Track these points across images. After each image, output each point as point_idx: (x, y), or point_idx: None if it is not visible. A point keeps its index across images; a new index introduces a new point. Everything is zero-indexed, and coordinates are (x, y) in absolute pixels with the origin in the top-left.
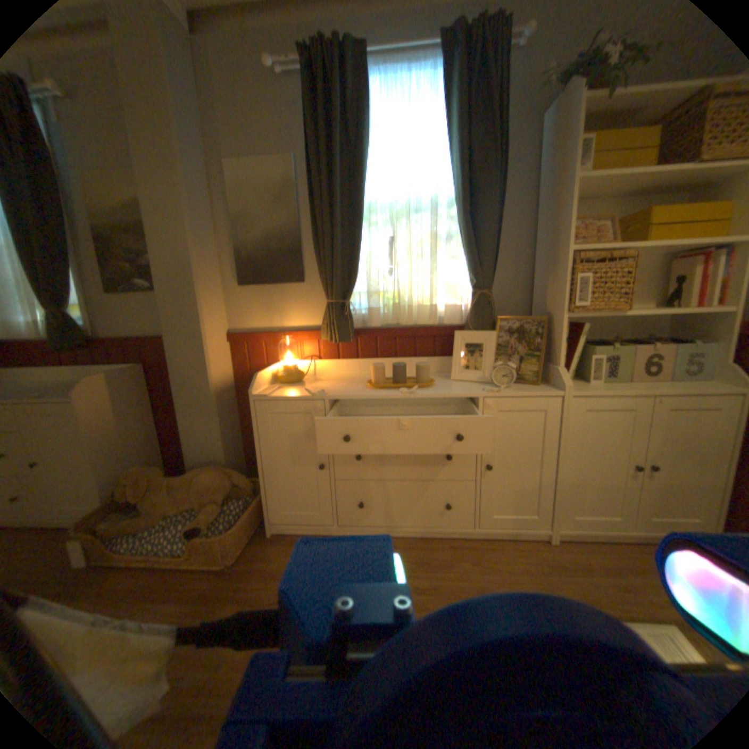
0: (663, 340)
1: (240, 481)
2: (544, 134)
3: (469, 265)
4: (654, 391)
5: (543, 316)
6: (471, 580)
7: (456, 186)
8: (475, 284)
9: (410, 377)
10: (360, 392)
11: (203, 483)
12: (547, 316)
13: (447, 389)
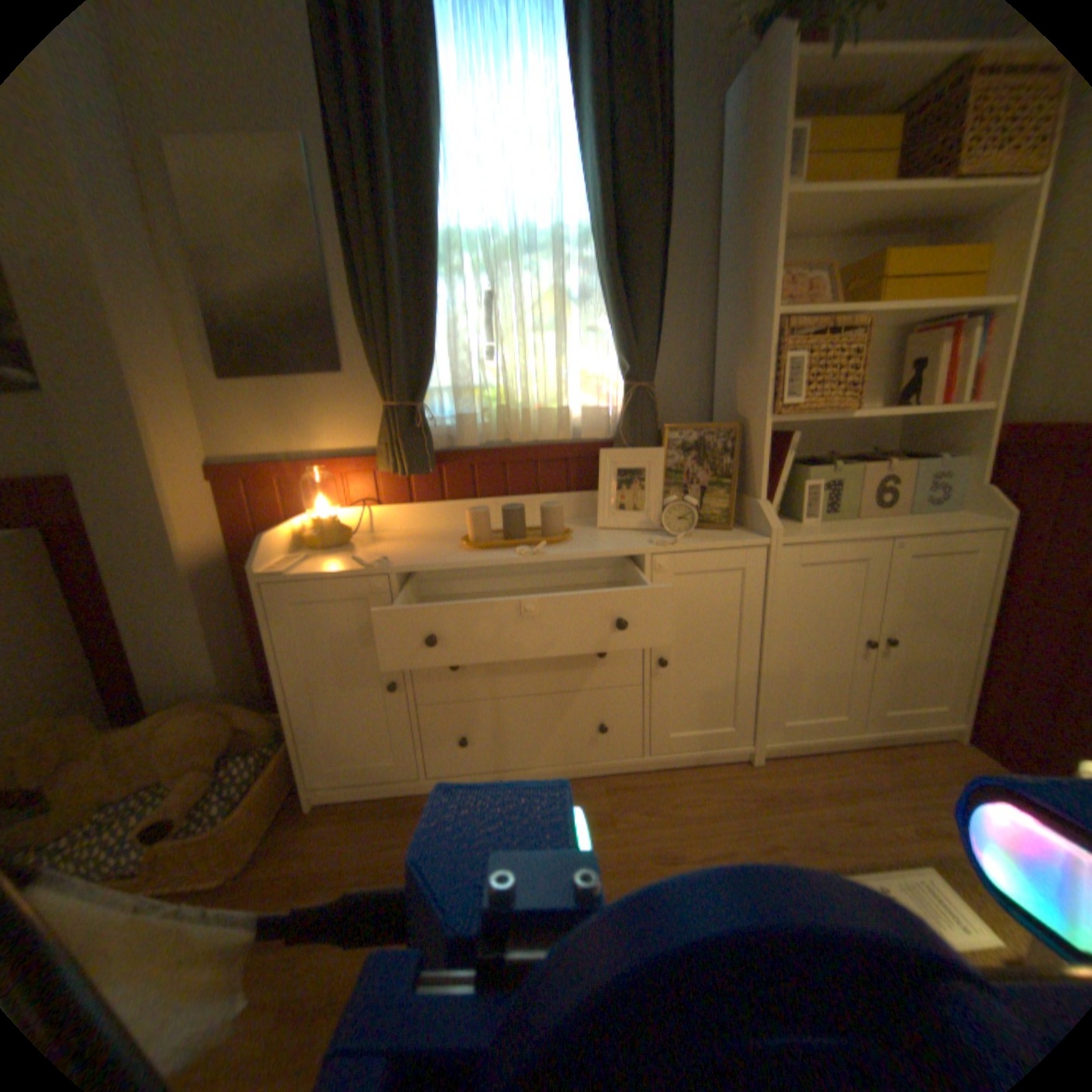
0: (894, 455)
1: (247, 721)
2: (726, 127)
3: (617, 342)
4: (892, 530)
5: (731, 423)
6: (644, 839)
7: (594, 206)
8: (627, 373)
9: (531, 527)
10: (451, 556)
11: (174, 735)
12: (738, 422)
13: (593, 544)
